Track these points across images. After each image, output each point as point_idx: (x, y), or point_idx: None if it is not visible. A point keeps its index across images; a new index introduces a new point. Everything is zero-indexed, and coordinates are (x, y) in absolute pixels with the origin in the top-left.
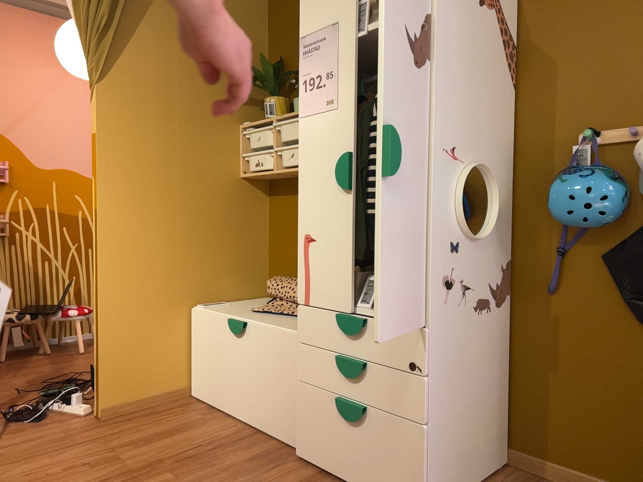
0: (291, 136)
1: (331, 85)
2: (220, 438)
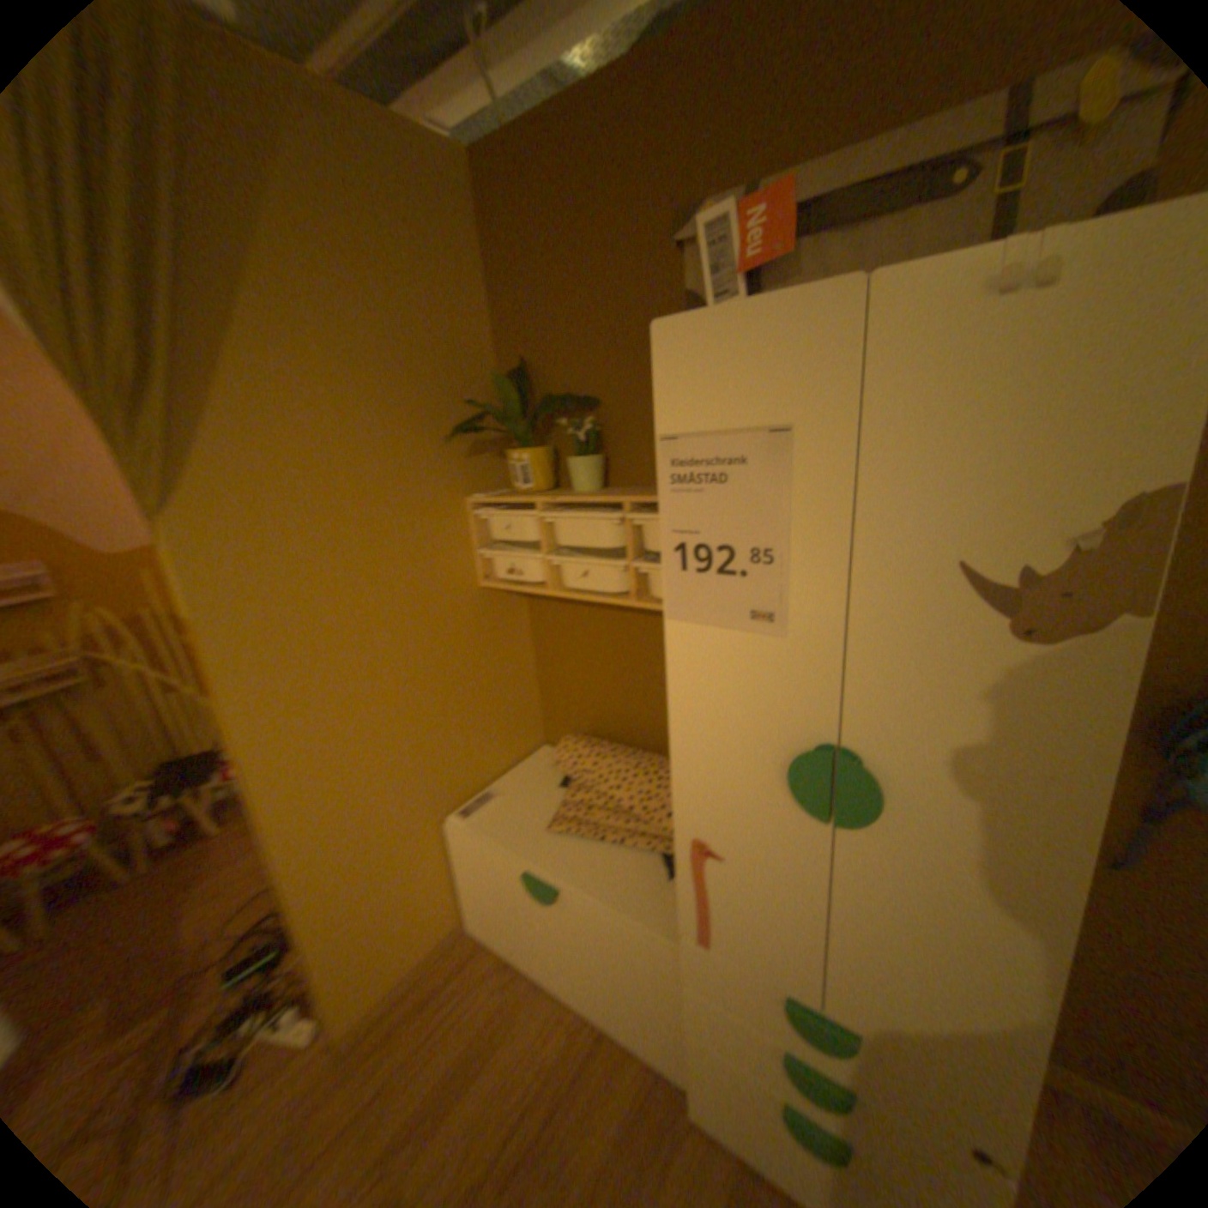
0: (578, 540)
1: (765, 580)
2: (549, 1073)
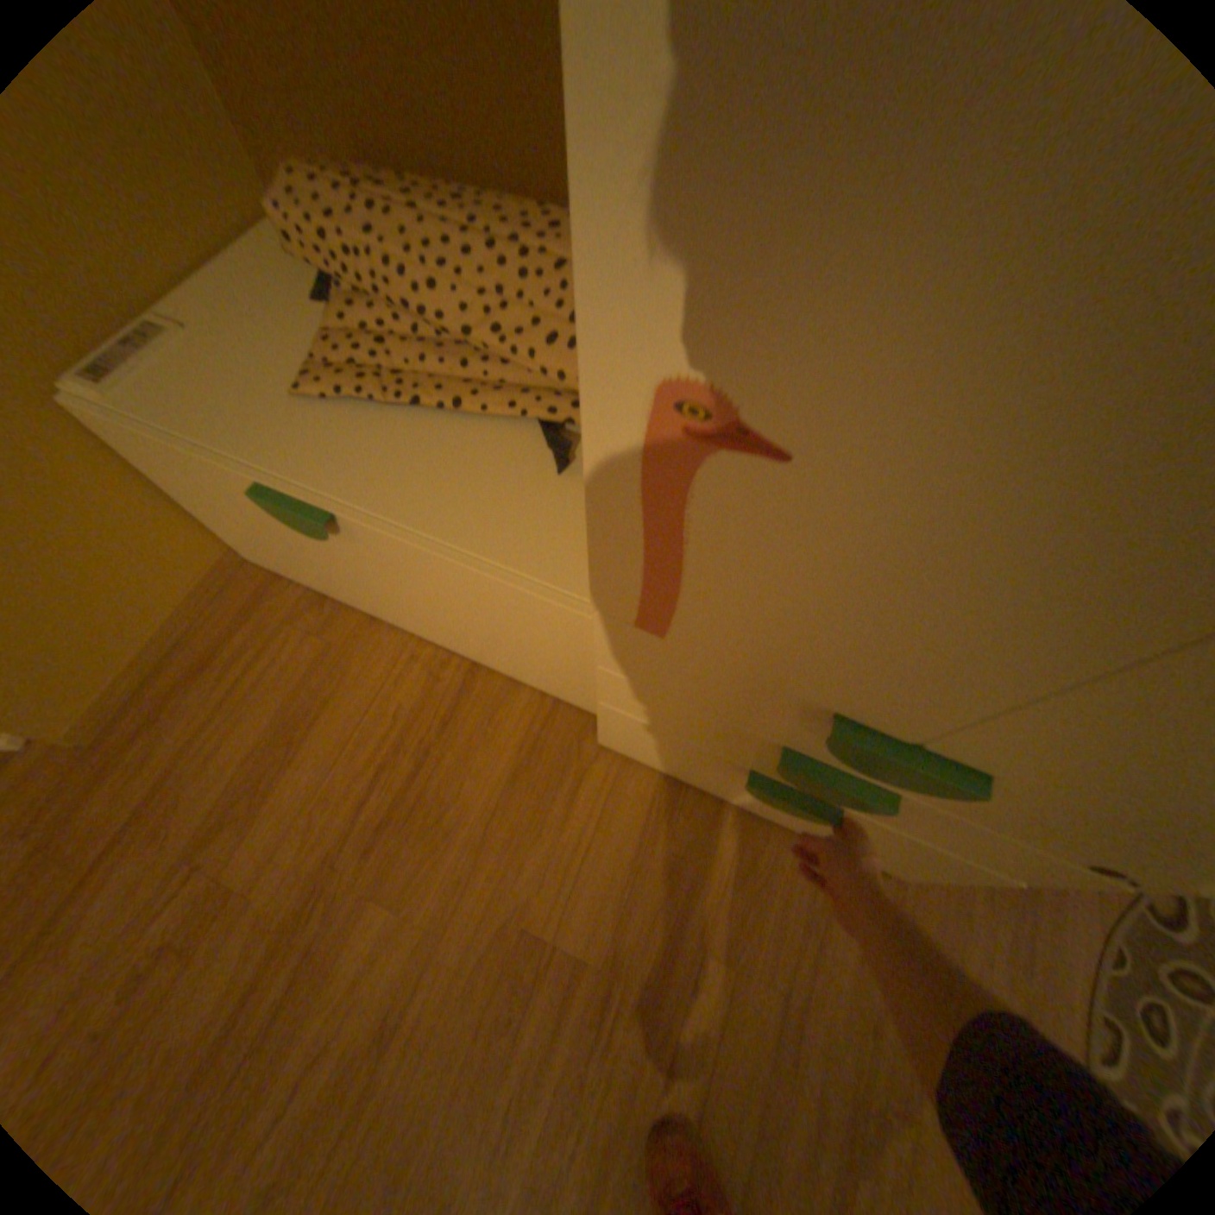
0: None
1: None
2: (410, 717)
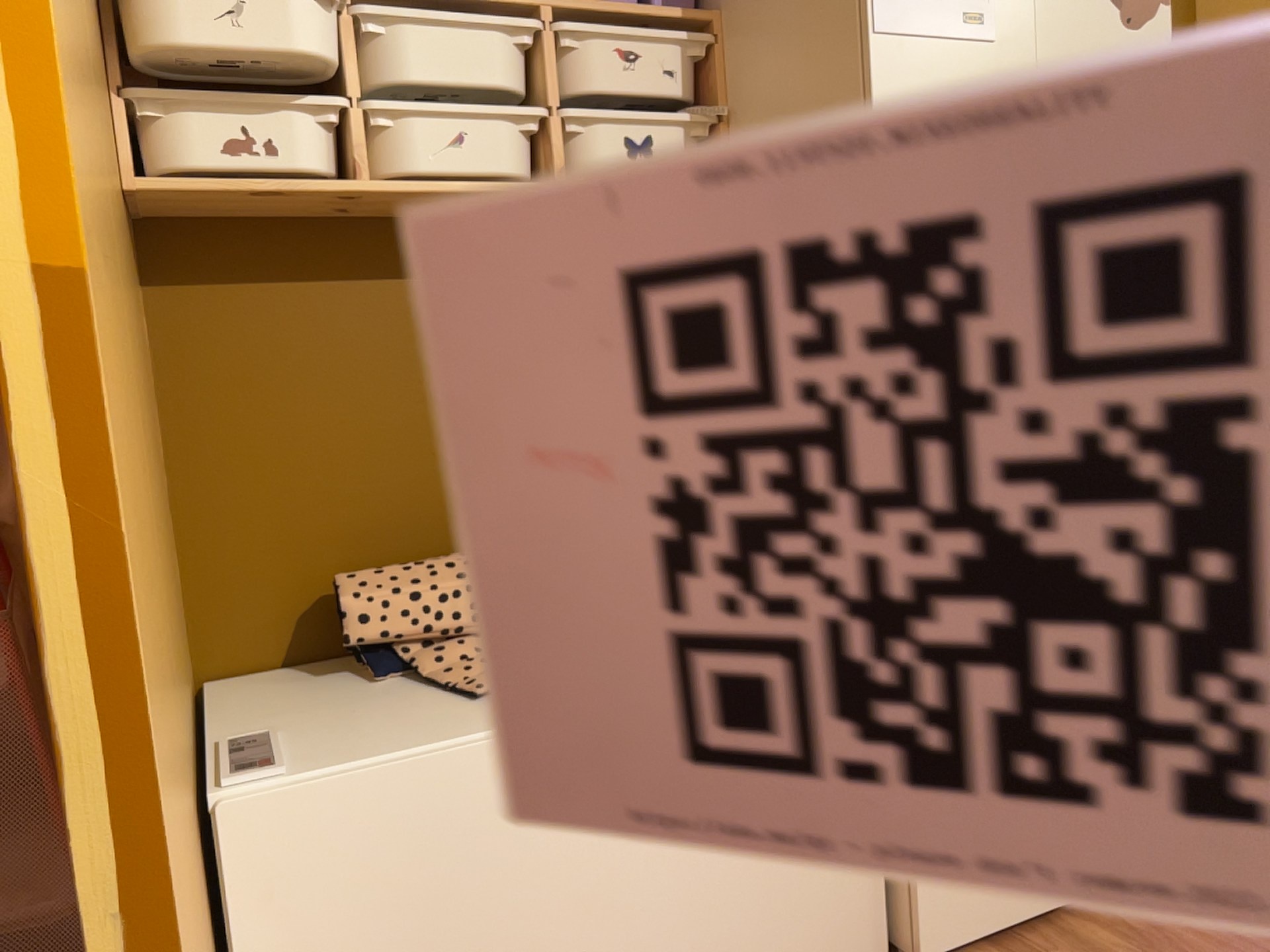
0: (445, 72)
1: None
2: None
